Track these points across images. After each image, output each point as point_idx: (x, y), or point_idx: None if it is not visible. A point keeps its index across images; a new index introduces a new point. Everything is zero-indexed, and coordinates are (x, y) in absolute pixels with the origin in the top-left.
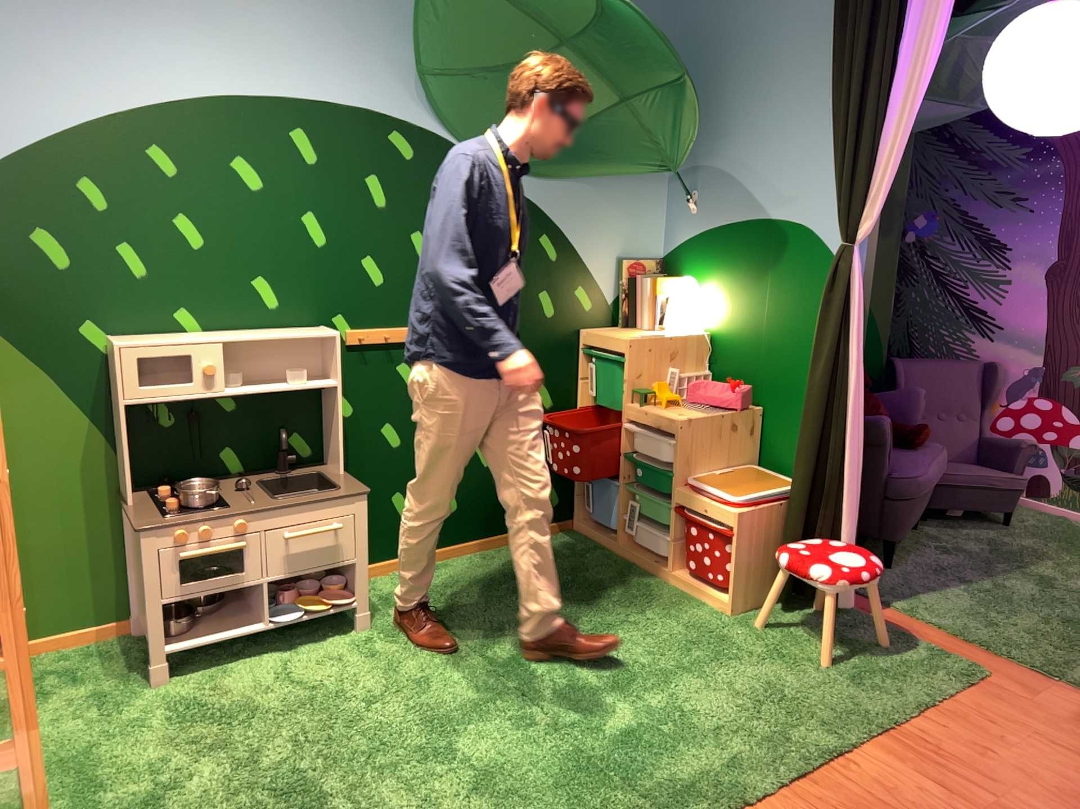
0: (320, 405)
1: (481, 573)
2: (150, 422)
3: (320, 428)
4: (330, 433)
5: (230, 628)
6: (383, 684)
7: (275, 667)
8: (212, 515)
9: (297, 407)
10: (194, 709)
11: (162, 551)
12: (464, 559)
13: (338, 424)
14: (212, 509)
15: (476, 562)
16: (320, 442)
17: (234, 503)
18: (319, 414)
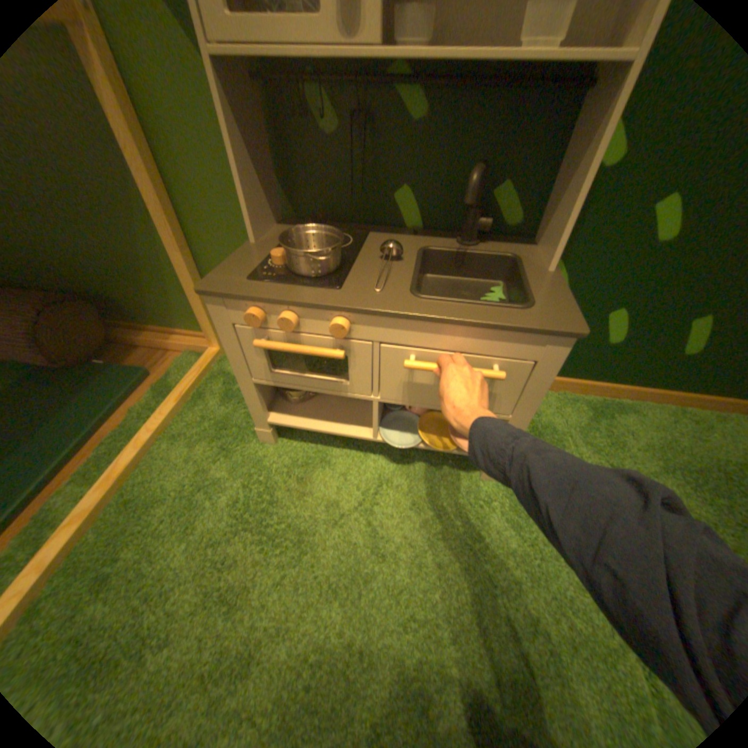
0: (571, 134)
1: (687, 451)
2: (305, 123)
3: (552, 181)
4: (565, 193)
5: (341, 418)
6: (468, 624)
7: (371, 482)
8: (305, 297)
9: (527, 132)
10: (265, 501)
11: (238, 328)
12: (666, 413)
13: (590, 173)
14: (321, 284)
15: (684, 424)
16: (543, 206)
17: (354, 283)
18: (561, 153)
